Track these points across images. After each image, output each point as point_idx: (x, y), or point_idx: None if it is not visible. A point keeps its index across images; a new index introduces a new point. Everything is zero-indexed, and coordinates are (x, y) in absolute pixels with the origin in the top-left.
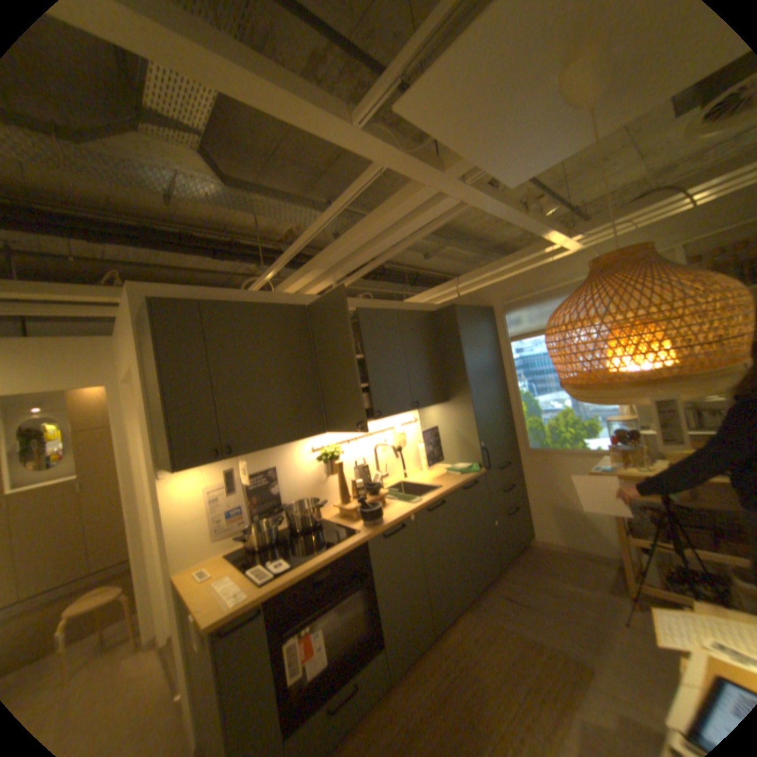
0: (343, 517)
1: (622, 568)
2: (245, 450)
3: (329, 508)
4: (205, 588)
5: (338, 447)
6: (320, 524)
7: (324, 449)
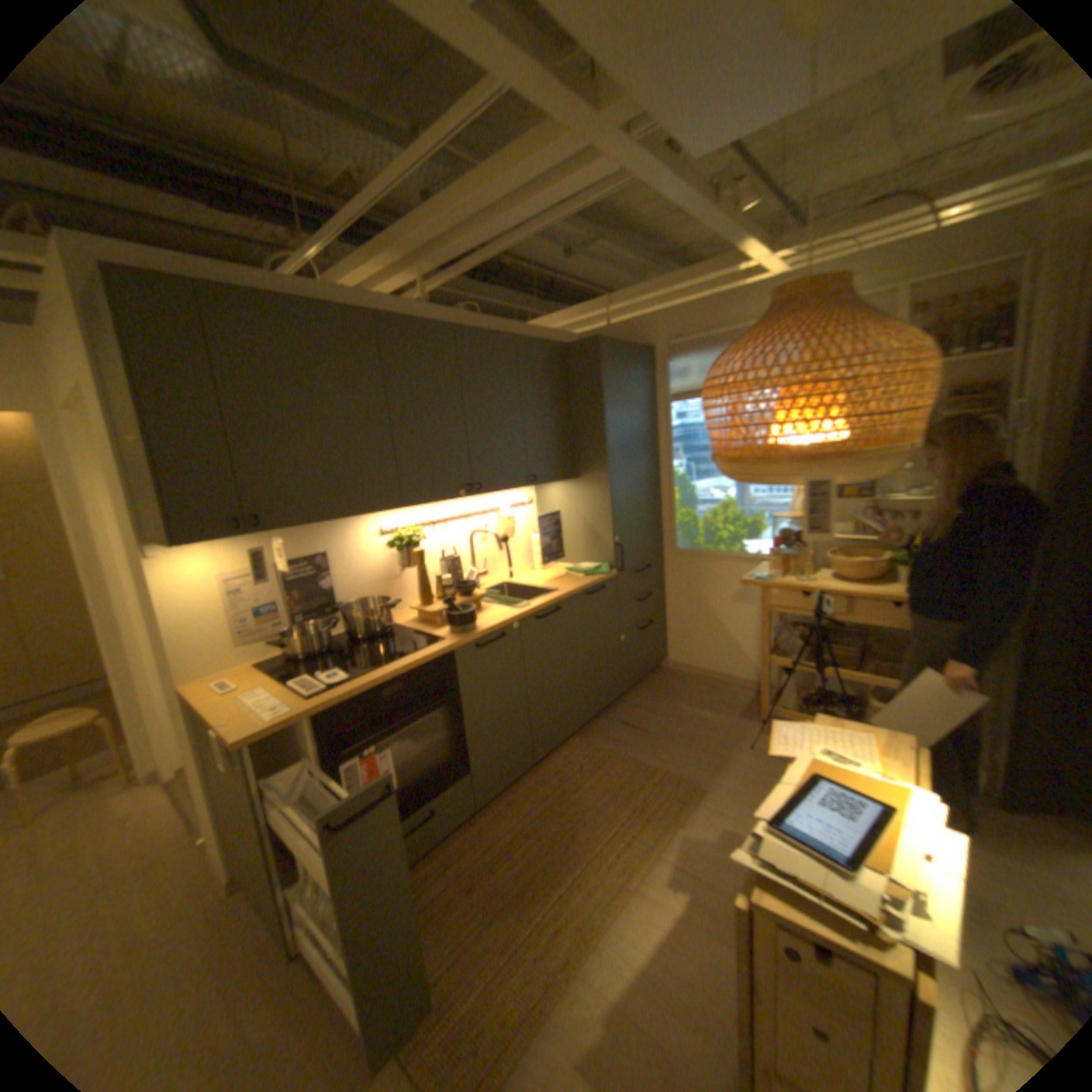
0: (424, 623)
1: (760, 692)
2: (281, 524)
3: (404, 612)
4: (230, 702)
5: (419, 531)
6: (391, 630)
7: (400, 532)
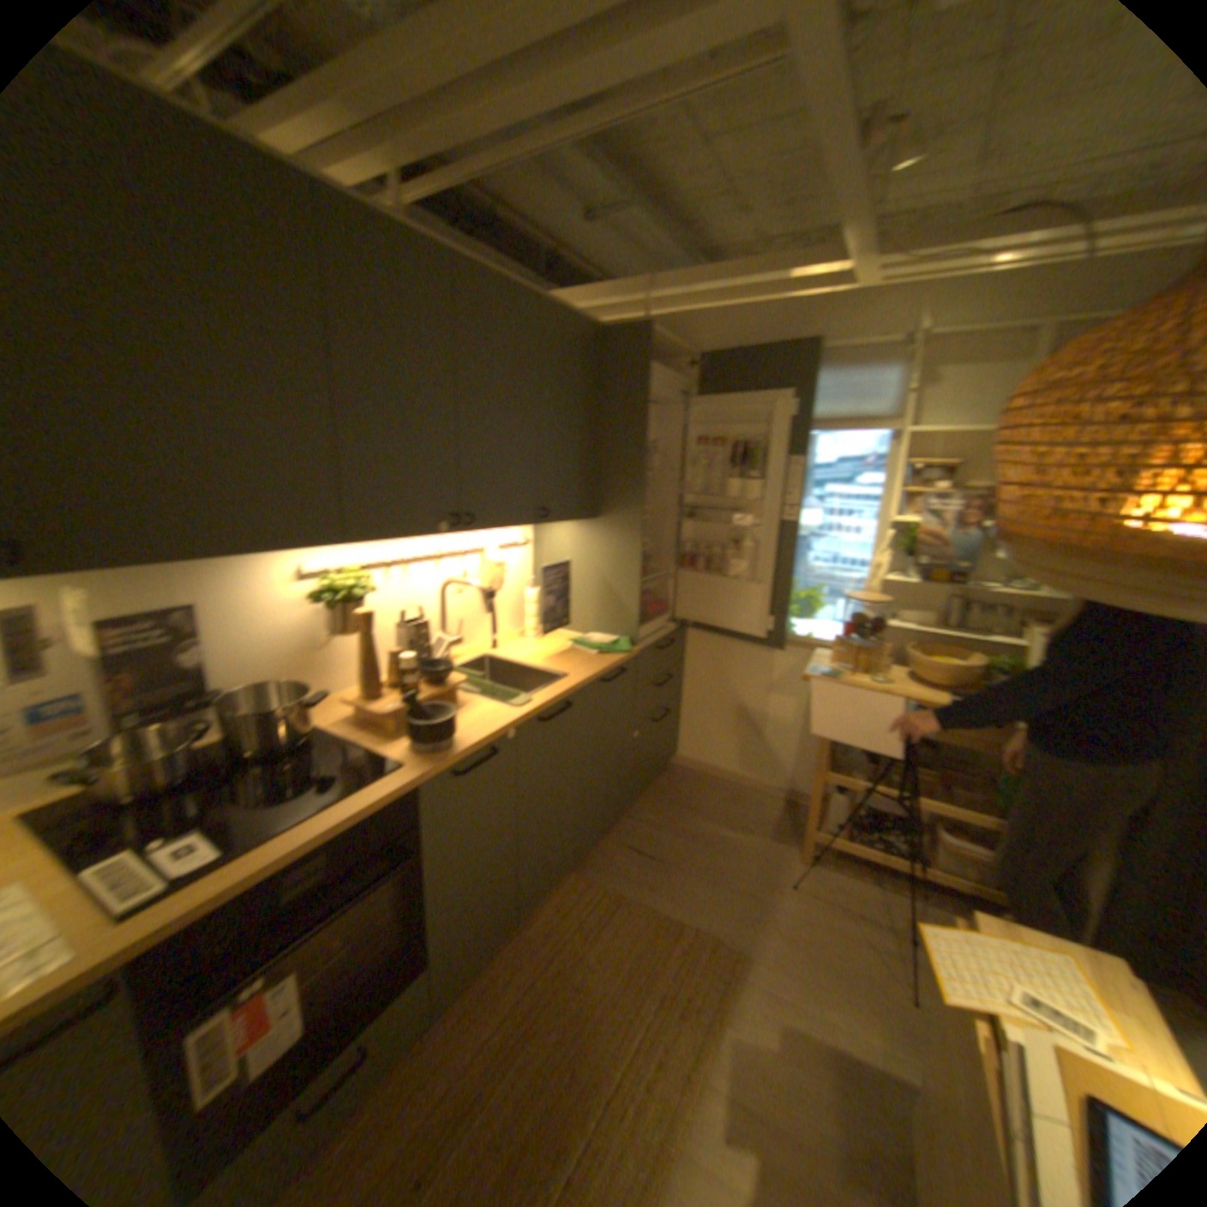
0: (362, 728)
1: (788, 802)
2: (83, 558)
3: (327, 703)
4: None
5: (362, 579)
6: (304, 740)
7: (329, 579)
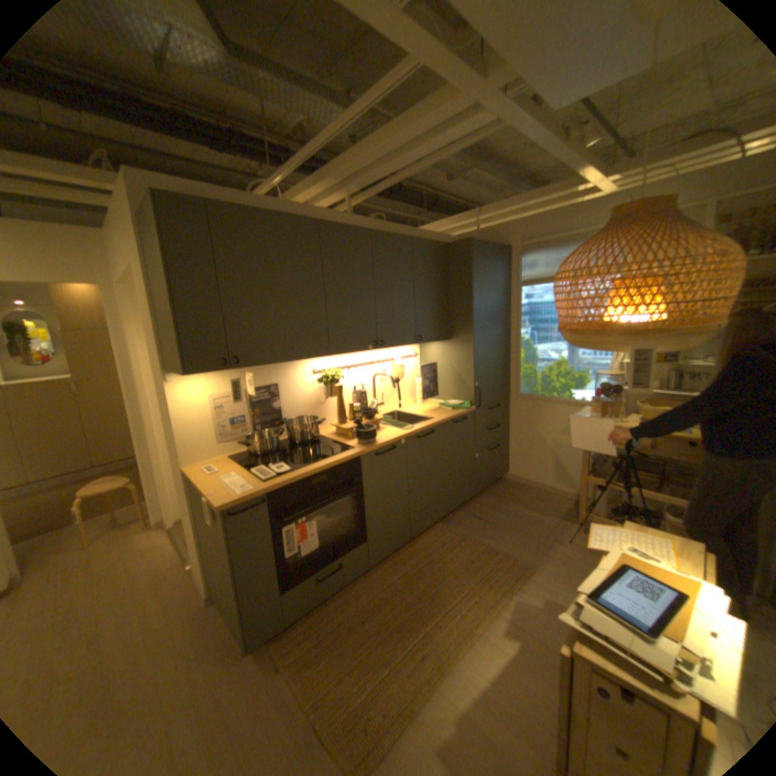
0: (339, 436)
1: (578, 502)
2: (250, 364)
3: (326, 428)
4: (214, 480)
5: (338, 373)
6: (317, 439)
7: (325, 373)
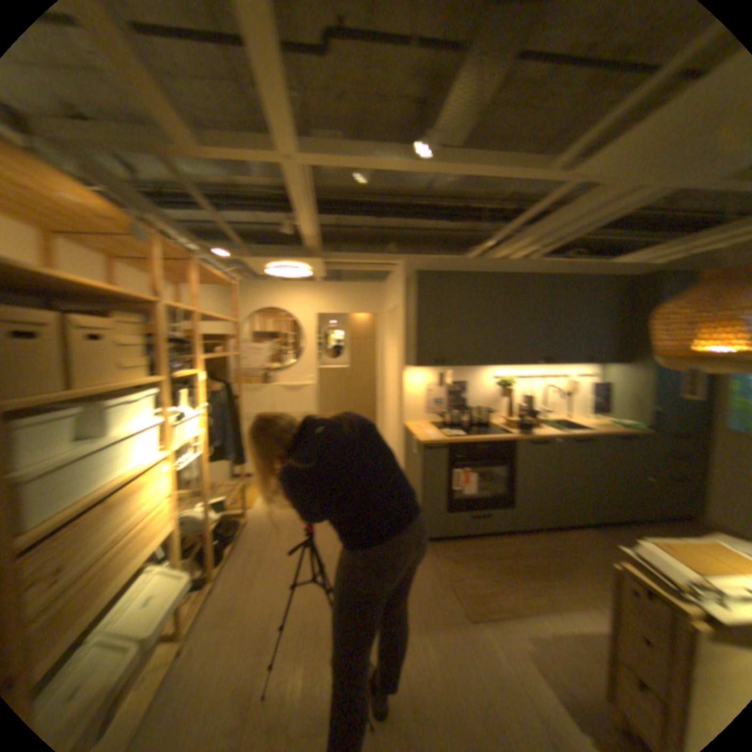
0: (505, 426)
1: None
2: (449, 365)
3: (496, 420)
4: (419, 431)
5: (511, 379)
6: (487, 425)
7: (501, 378)
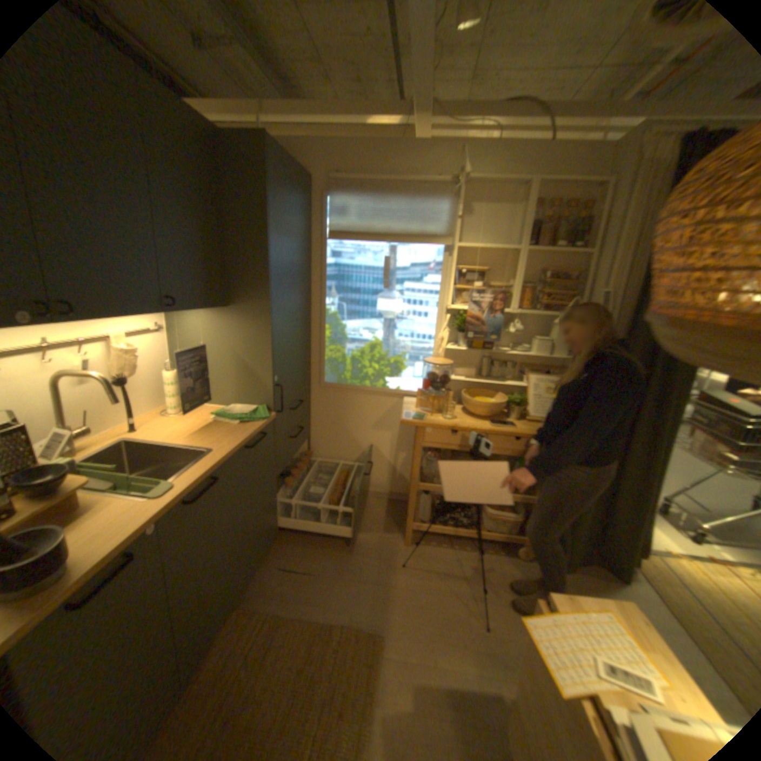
0: None
1: (390, 500)
2: None
3: None
4: None
5: None
6: None
7: None
